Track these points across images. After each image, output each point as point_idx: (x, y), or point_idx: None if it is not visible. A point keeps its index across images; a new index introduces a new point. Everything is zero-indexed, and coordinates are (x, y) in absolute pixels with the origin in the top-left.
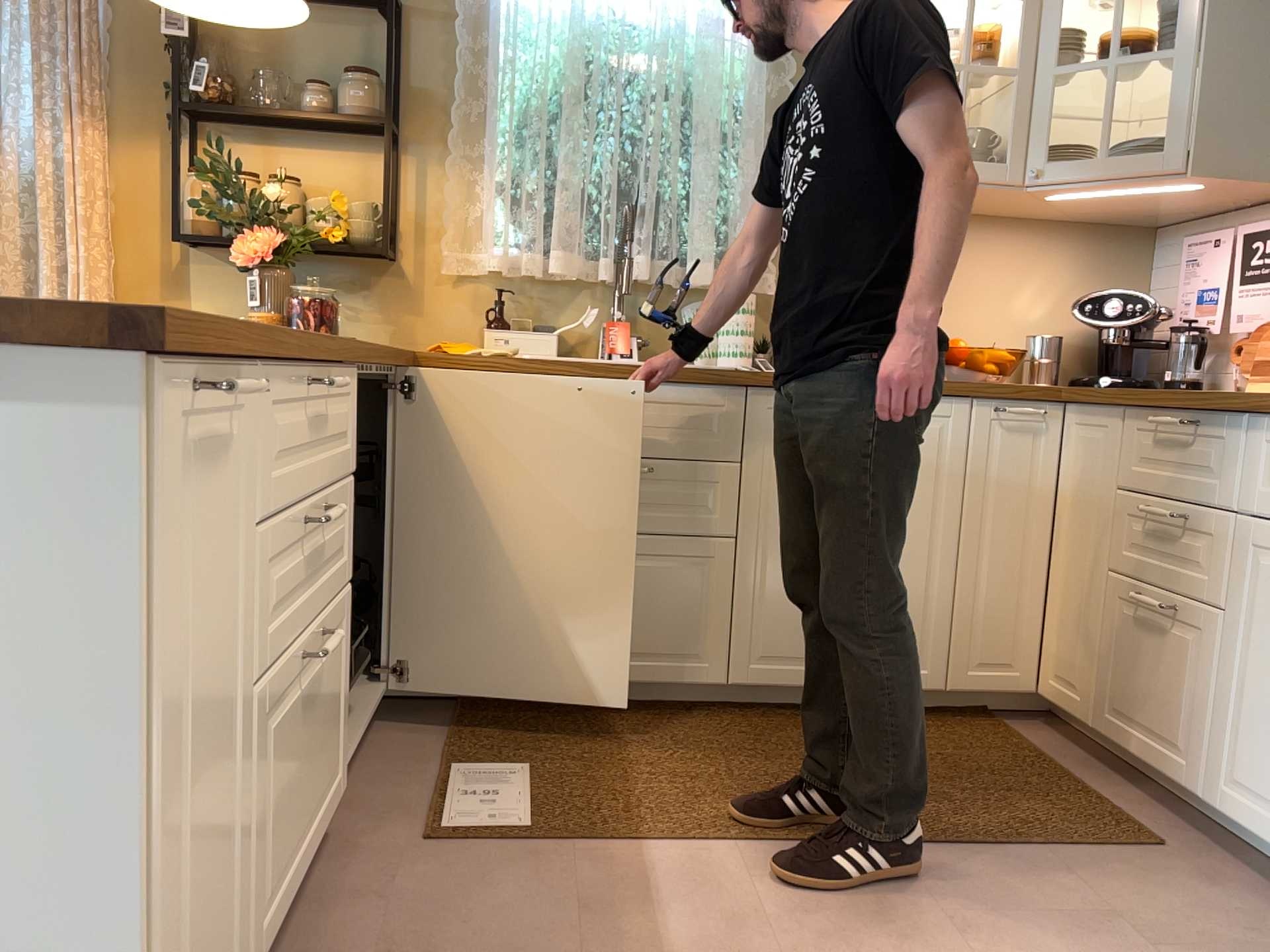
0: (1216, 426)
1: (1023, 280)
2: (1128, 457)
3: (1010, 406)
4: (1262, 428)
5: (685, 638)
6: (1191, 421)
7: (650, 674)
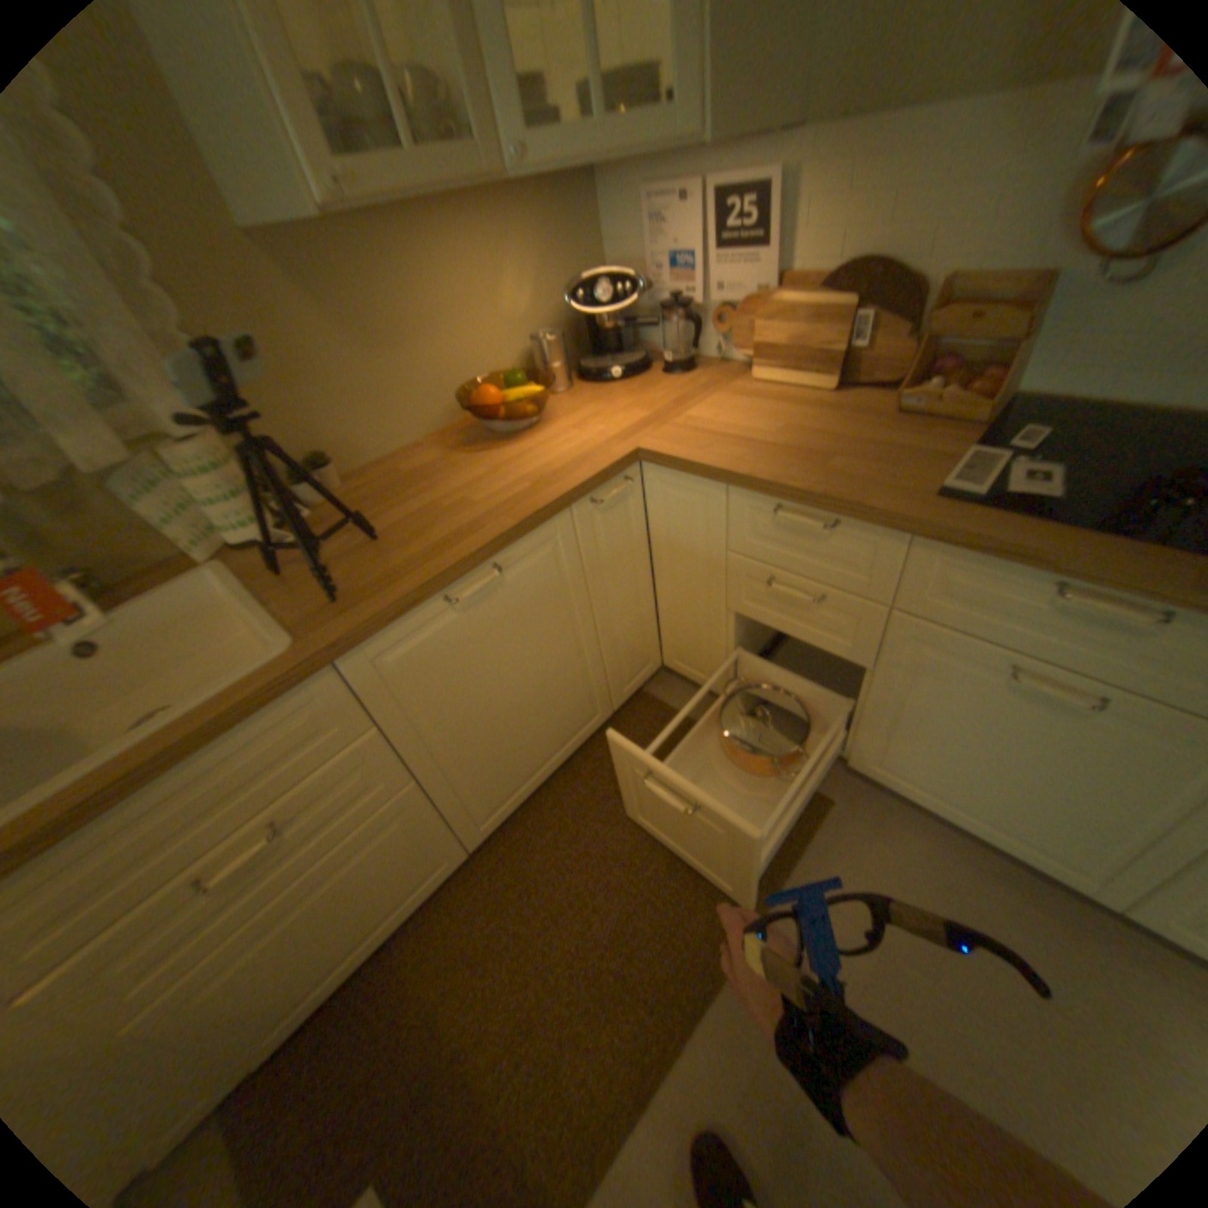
0: (861, 528)
1: (499, 273)
2: (736, 527)
3: (601, 493)
4: (932, 546)
5: (415, 873)
6: (824, 515)
7: (400, 917)
